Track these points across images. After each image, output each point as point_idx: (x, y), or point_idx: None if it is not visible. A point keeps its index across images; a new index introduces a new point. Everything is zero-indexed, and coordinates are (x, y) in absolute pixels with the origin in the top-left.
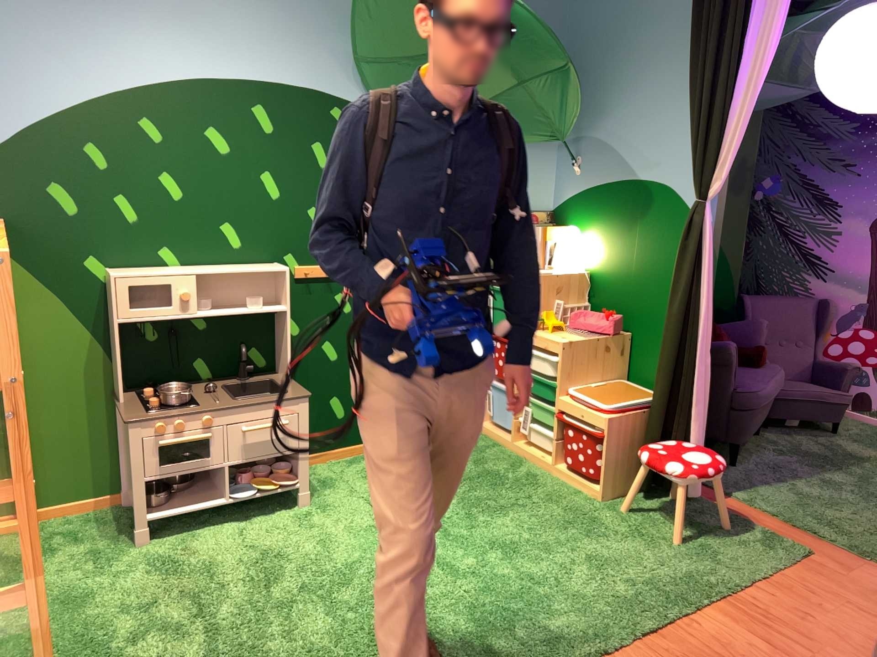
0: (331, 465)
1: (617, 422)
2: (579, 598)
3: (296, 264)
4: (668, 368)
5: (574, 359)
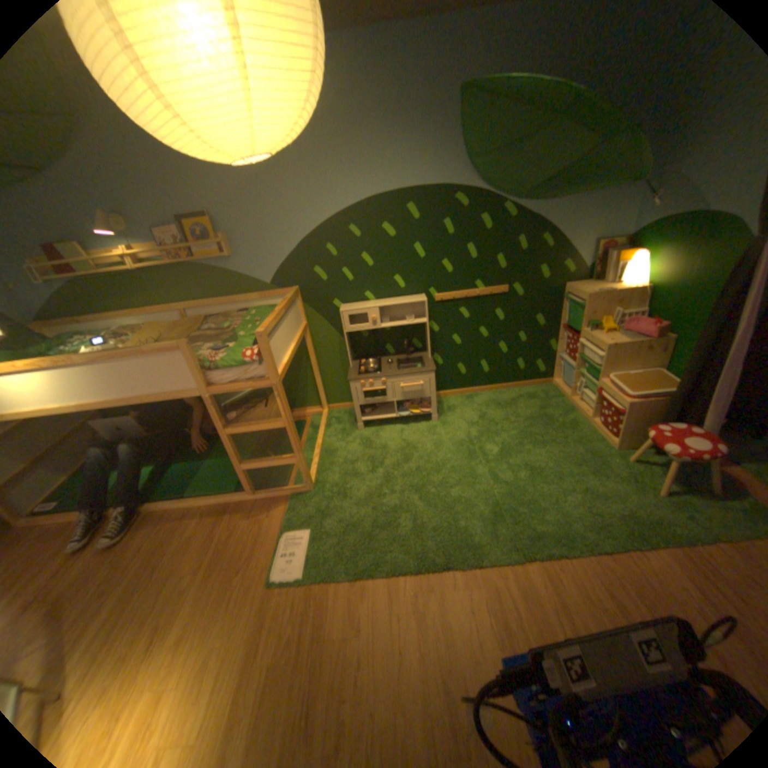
0: (455, 399)
1: (641, 407)
2: (564, 523)
3: (434, 294)
4: (697, 376)
5: (619, 356)
